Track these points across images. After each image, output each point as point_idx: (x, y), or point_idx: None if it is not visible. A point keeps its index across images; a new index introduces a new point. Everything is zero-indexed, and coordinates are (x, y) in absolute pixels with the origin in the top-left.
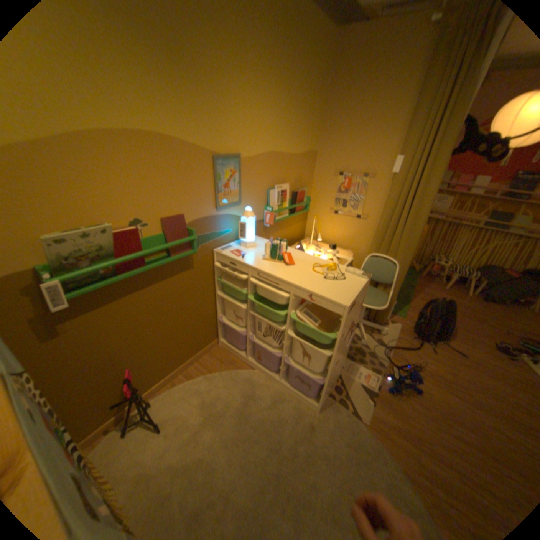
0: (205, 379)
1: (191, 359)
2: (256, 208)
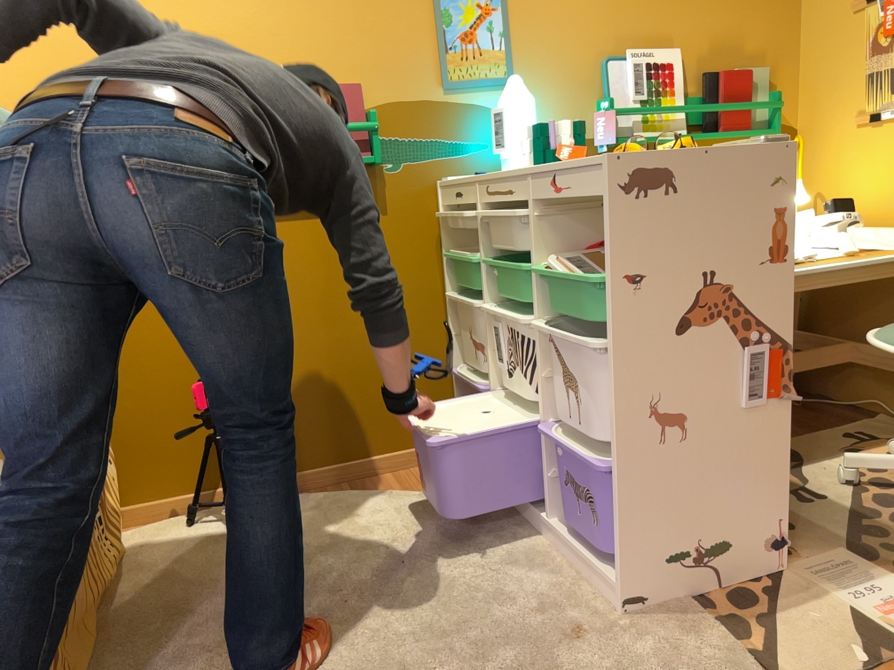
0: (383, 493)
1: (377, 456)
2: (568, 103)
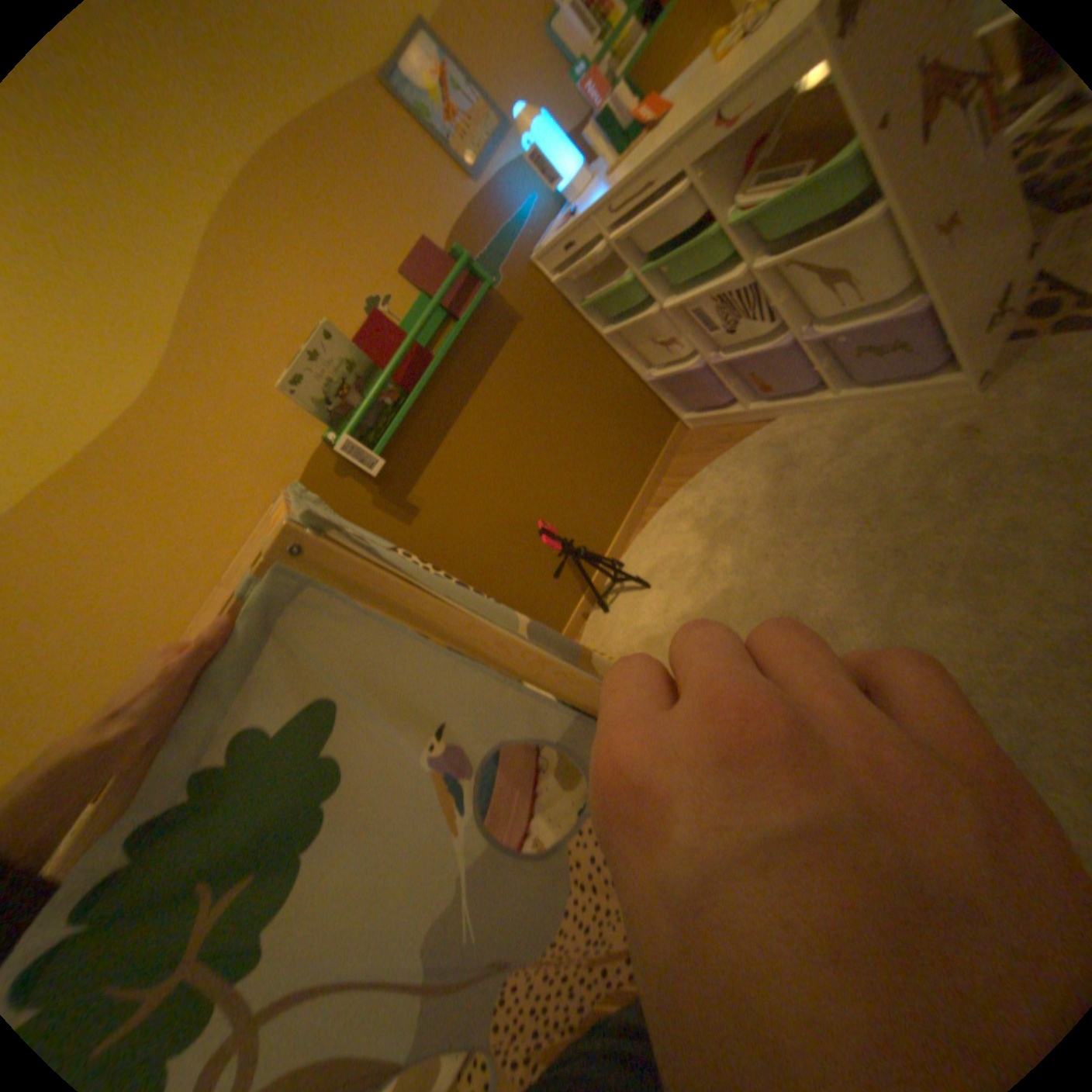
0: (687, 488)
1: (650, 476)
2: (552, 97)
